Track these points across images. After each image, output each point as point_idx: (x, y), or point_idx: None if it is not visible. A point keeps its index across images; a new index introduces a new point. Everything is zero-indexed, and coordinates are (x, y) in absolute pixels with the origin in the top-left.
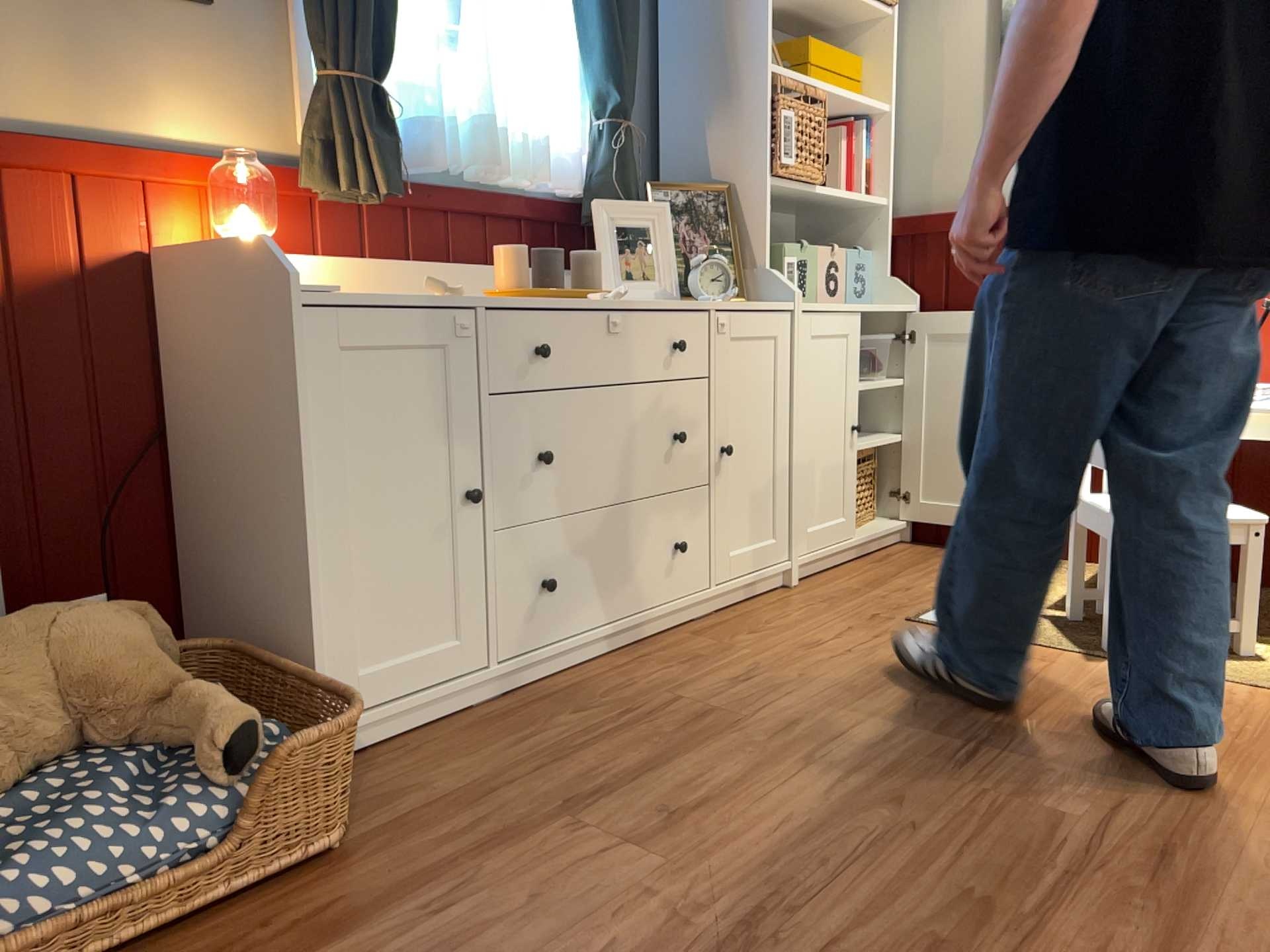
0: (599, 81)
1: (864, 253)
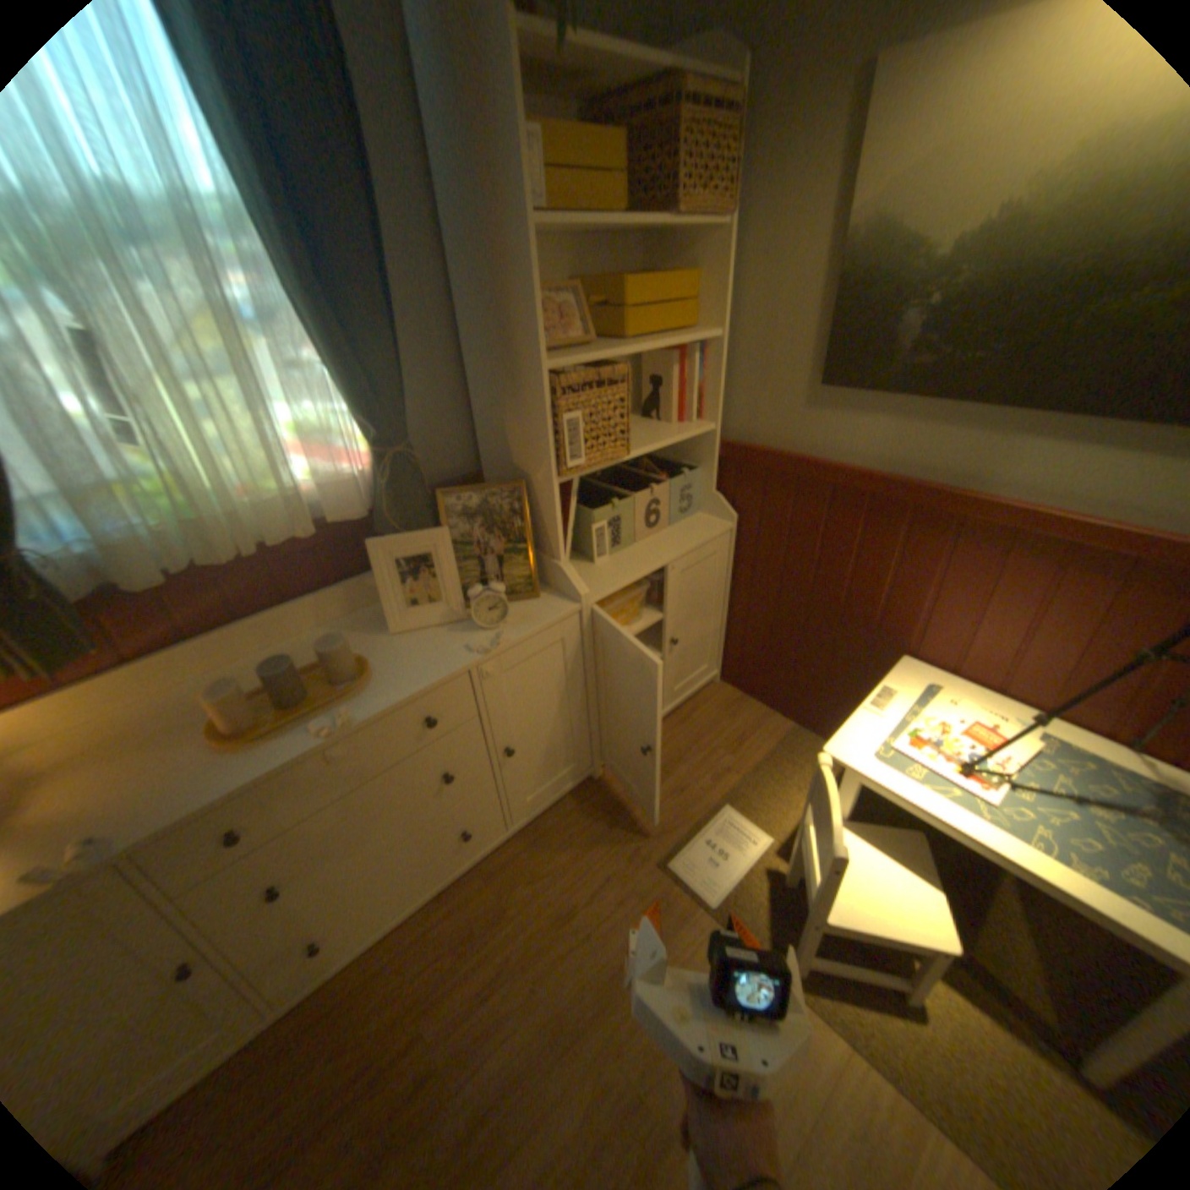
0: (353, 410)
1: (694, 468)
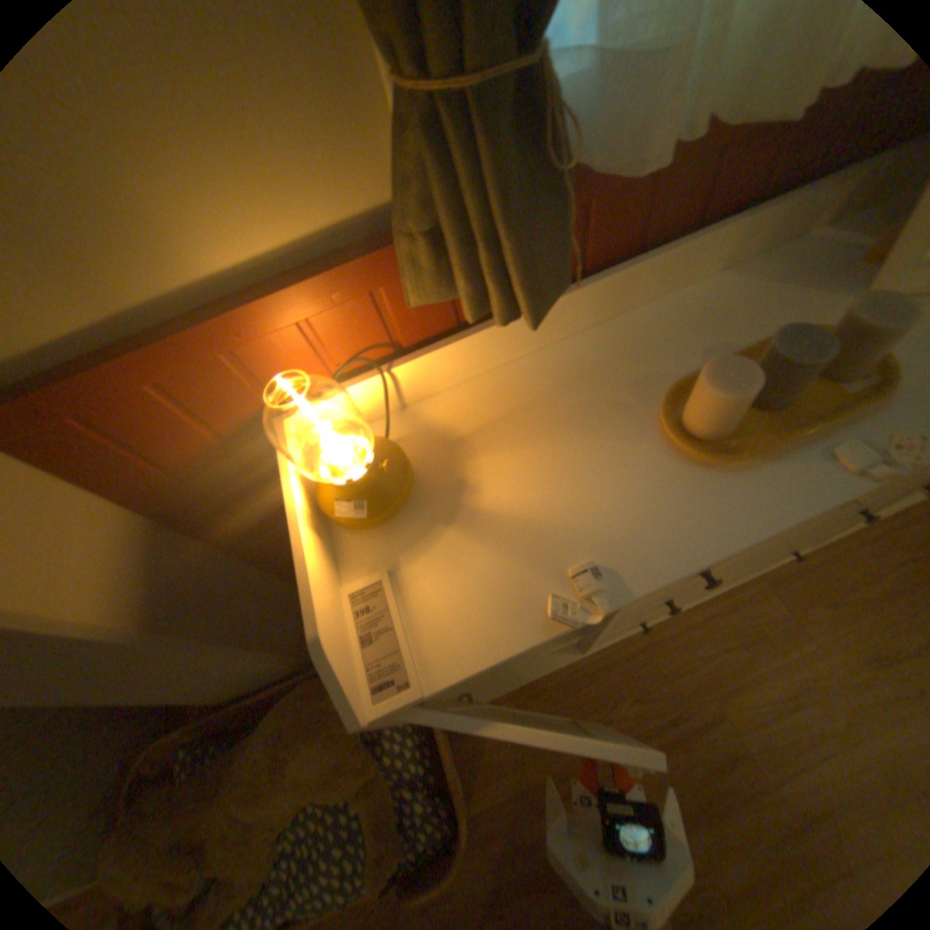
0: None
1: None
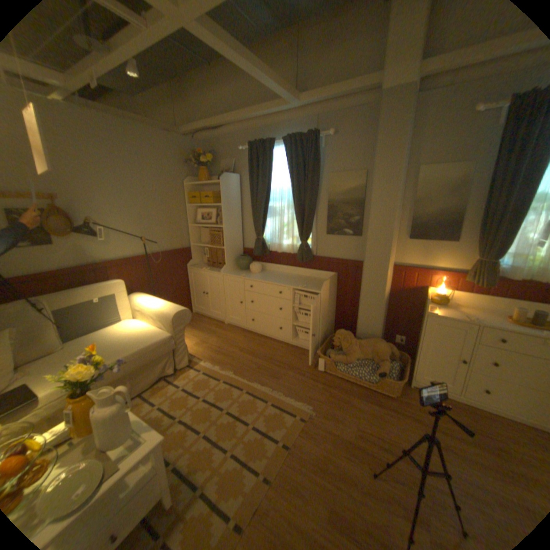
0: None
1: None
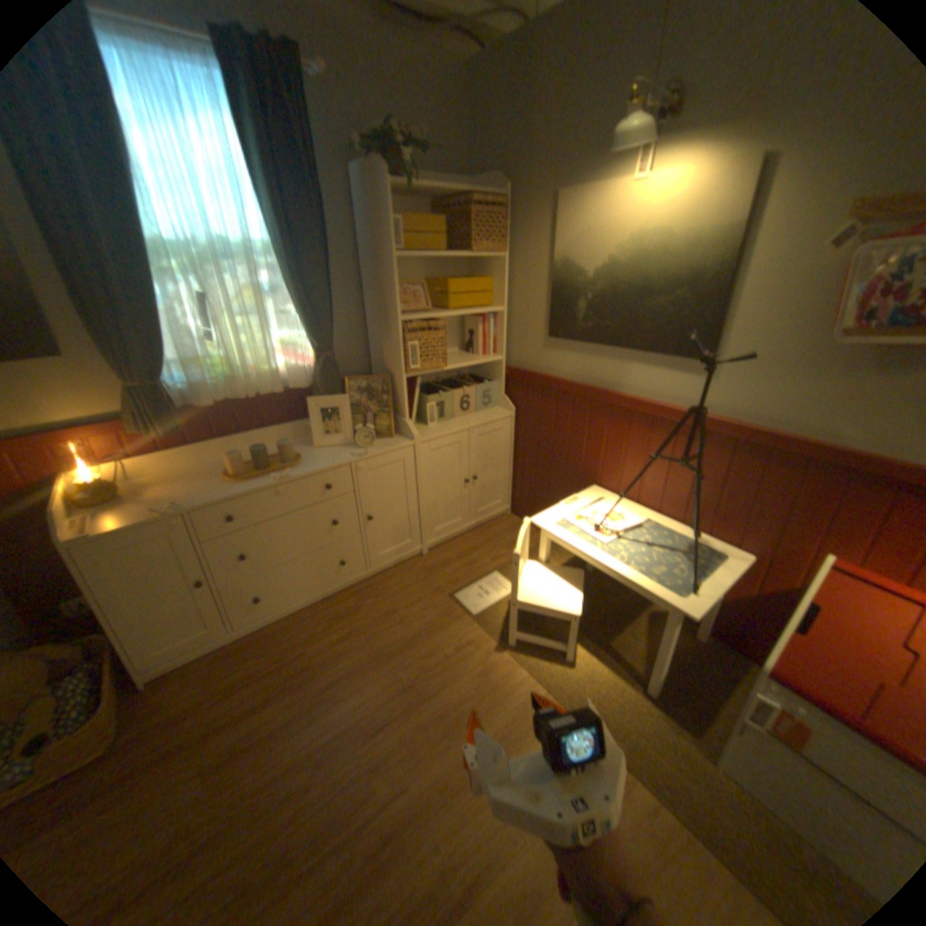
0: (308, 336)
1: (492, 382)
